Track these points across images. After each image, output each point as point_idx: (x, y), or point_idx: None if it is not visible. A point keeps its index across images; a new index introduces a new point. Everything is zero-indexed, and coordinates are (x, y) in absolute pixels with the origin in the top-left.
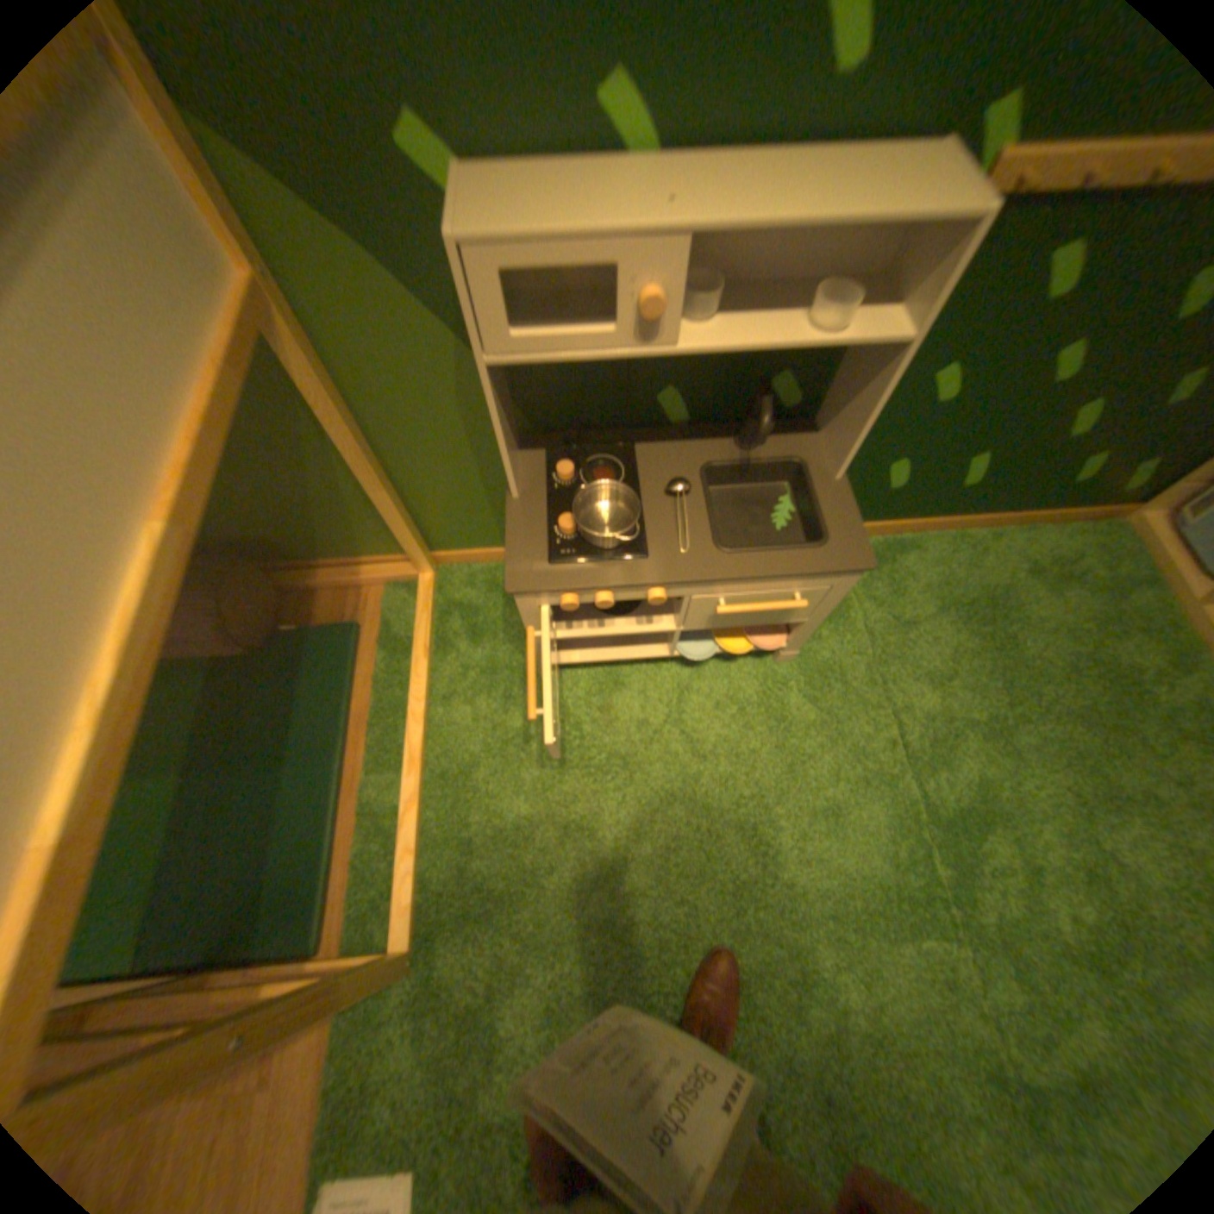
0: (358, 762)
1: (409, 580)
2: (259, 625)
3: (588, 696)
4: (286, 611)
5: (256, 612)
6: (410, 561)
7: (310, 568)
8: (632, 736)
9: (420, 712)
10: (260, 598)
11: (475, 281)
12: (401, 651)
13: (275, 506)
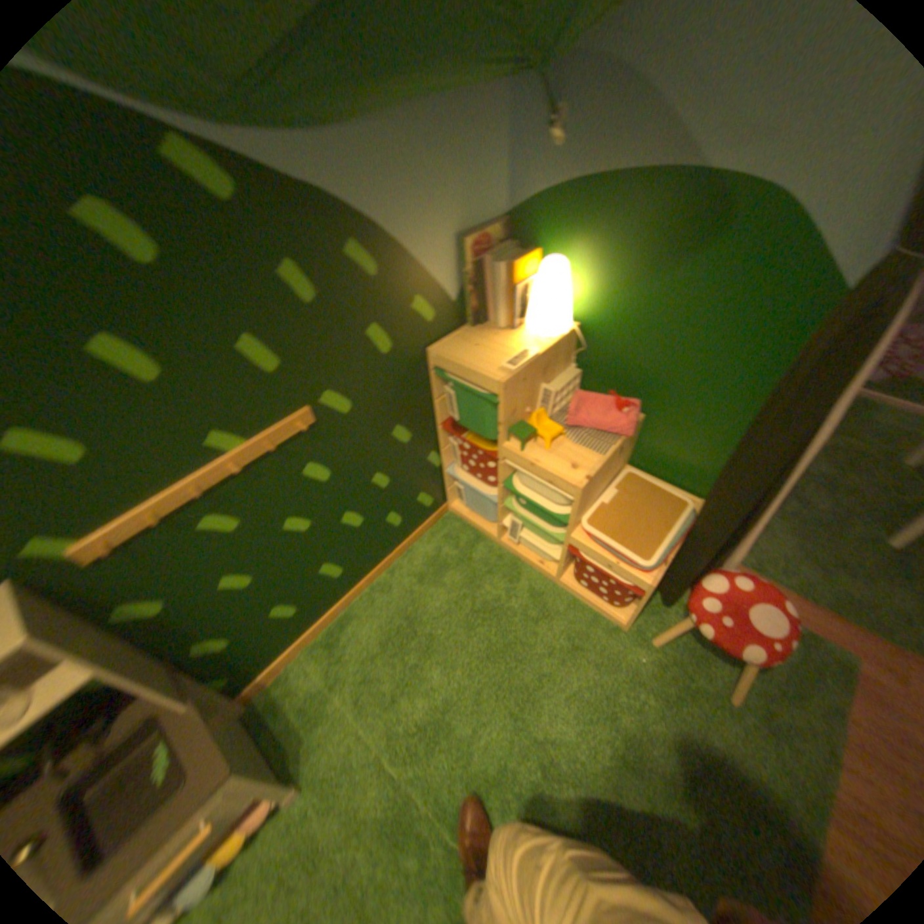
0: None
1: None
2: None
3: None
4: None
5: None
6: None
7: None
8: None
9: None
10: None
11: None
12: None
13: None
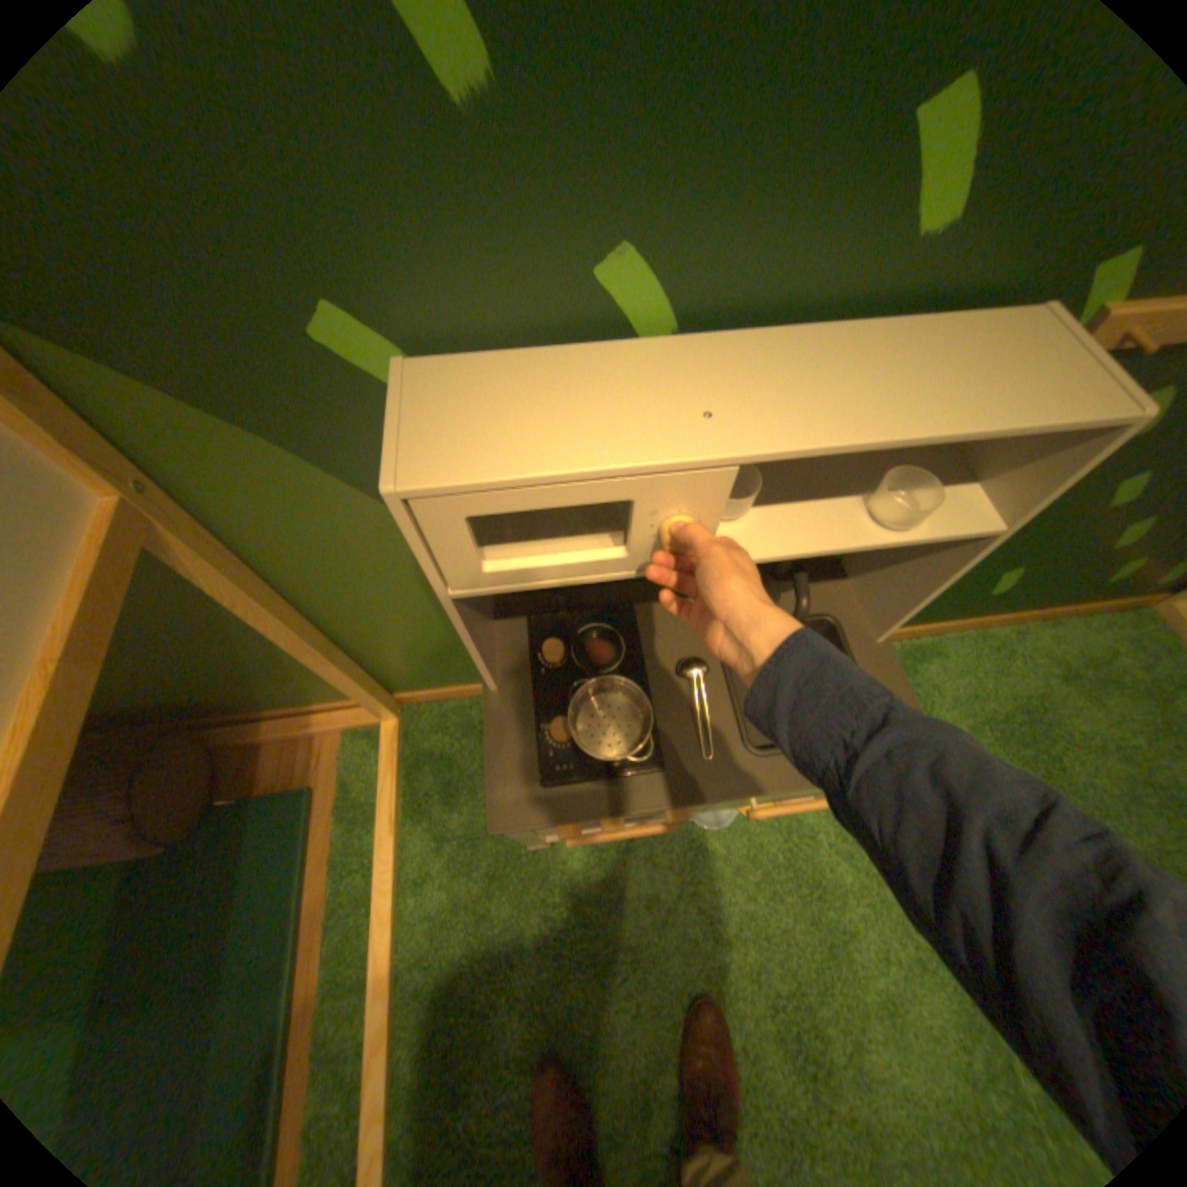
0: (314, 979)
1: (371, 728)
2: (189, 813)
3: (587, 868)
4: (225, 774)
5: (184, 799)
6: (370, 706)
7: (253, 721)
8: (642, 919)
9: (388, 910)
10: (189, 780)
11: (435, 530)
12: (363, 822)
13: (203, 676)
